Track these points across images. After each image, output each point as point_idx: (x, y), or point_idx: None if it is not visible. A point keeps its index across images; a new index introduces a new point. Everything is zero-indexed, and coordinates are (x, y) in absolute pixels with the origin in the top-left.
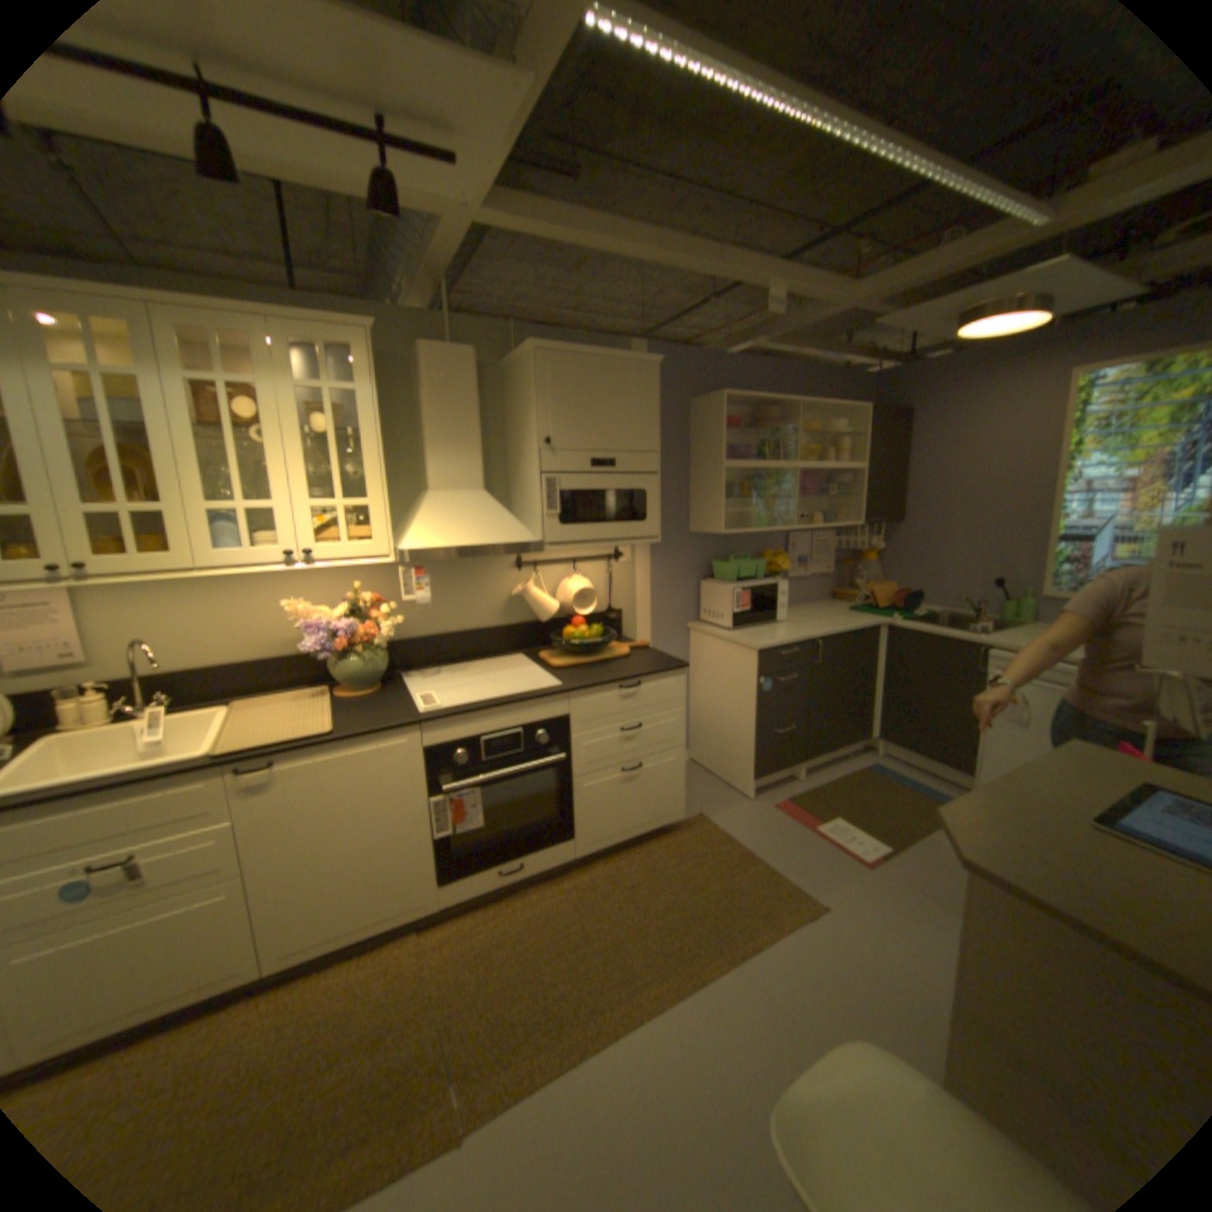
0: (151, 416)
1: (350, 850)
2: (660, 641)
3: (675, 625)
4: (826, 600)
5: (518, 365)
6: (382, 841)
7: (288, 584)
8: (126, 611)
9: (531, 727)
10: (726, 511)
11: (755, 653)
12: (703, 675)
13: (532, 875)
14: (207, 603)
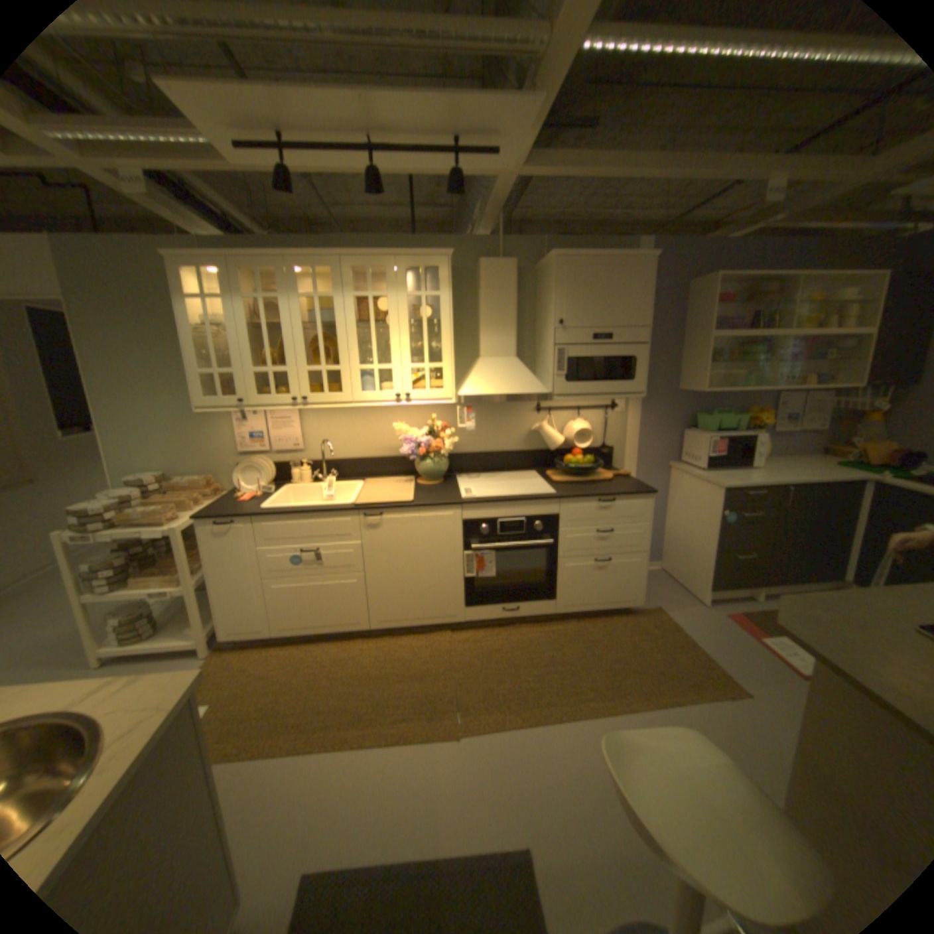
0: (337, 319)
1: (418, 572)
2: (645, 474)
3: (659, 463)
4: (817, 454)
5: (546, 268)
6: (435, 571)
7: (397, 414)
8: (321, 424)
9: (531, 519)
10: (712, 373)
11: (723, 490)
12: (679, 505)
13: (525, 617)
14: (357, 423)
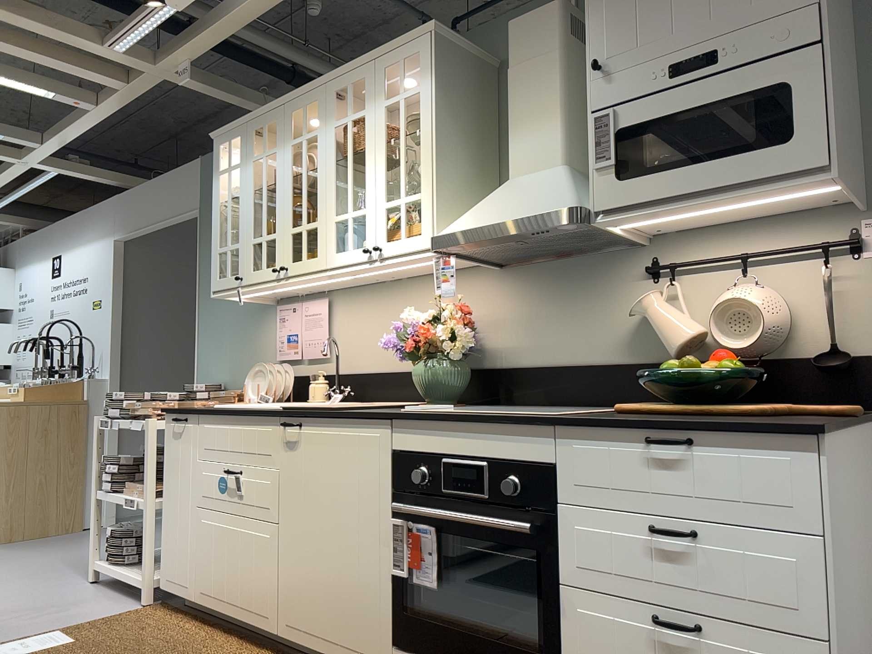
0: (318, 160)
1: (332, 542)
2: None
3: None
4: None
5: None
6: (353, 547)
7: (428, 301)
8: (348, 322)
9: (501, 467)
10: None
11: None
12: None
13: None
14: (383, 318)
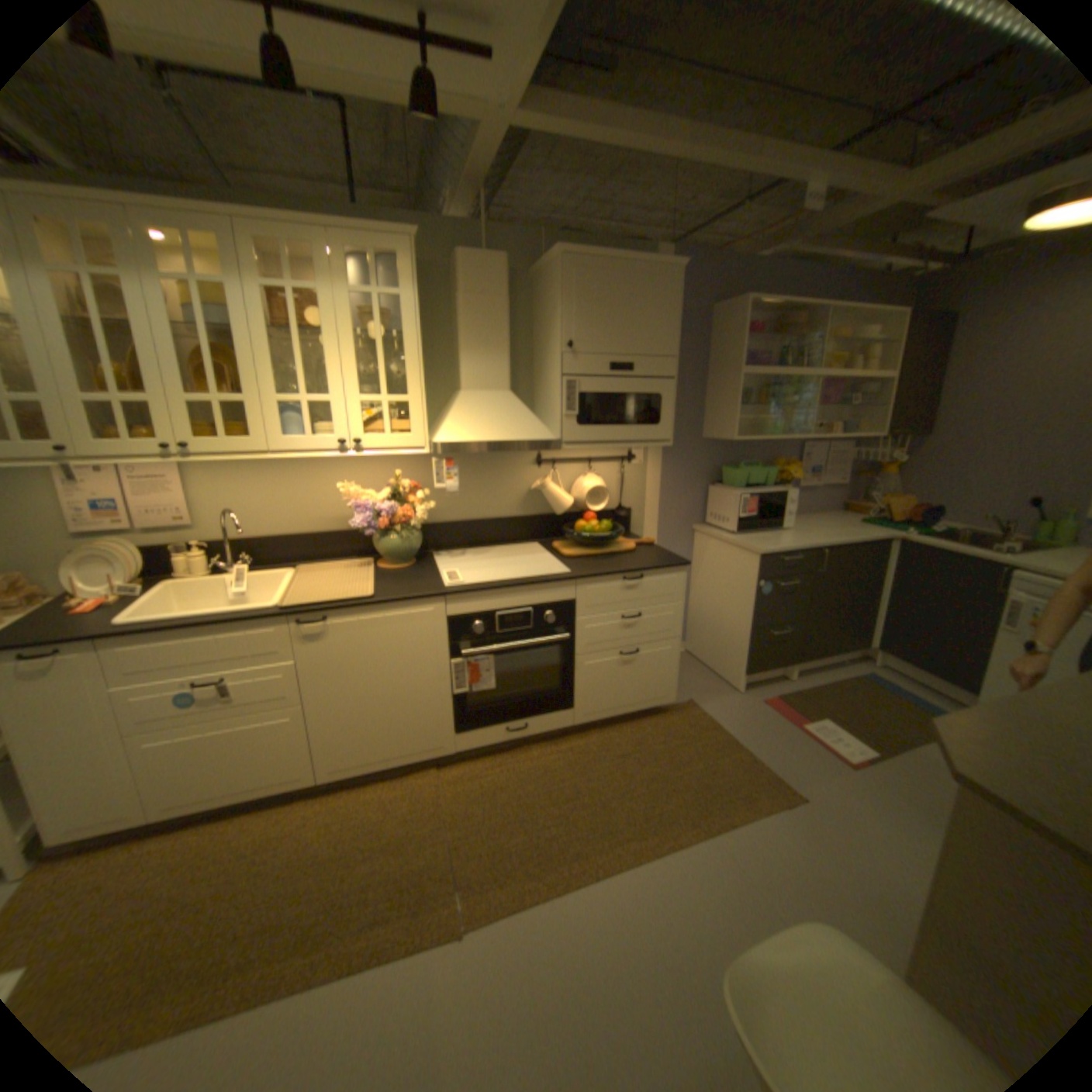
0: (234, 319)
1: (385, 695)
2: (666, 540)
3: (681, 527)
4: (837, 511)
5: (546, 271)
6: (411, 690)
7: (343, 470)
8: (220, 486)
9: (540, 608)
10: (741, 418)
11: (758, 557)
12: (705, 575)
13: (534, 734)
14: (280, 483)
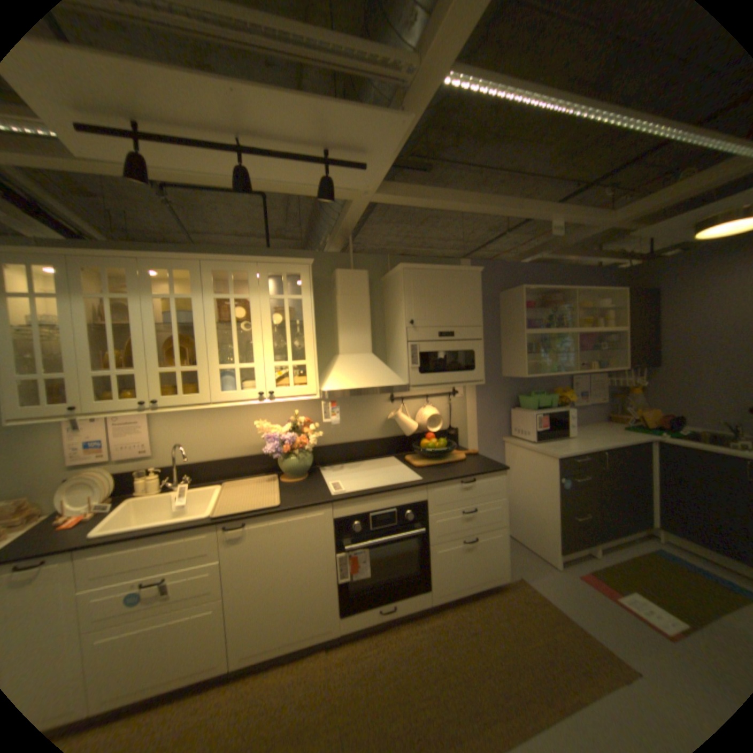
0: (196, 319)
1: (286, 588)
2: (485, 450)
3: (494, 439)
4: (604, 422)
5: (392, 279)
6: (305, 583)
7: (258, 412)
8: (173, 427)
9: (402, 509)
10: (528, 362)
11: (557, 461)
12: (517, 475)
13: (402, 617)
14: (214, 423)
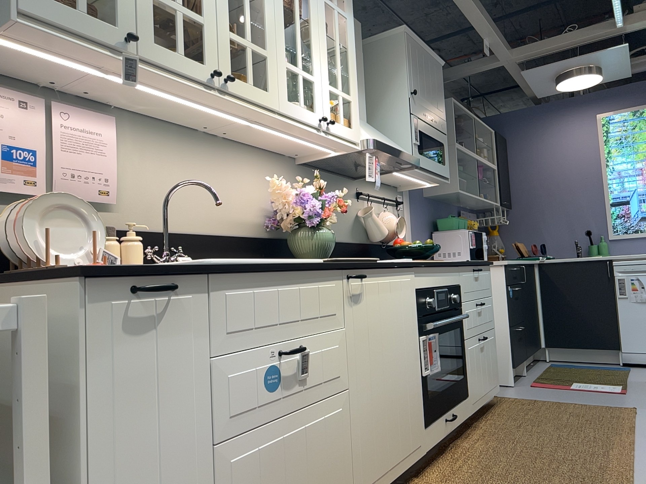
0: None
1: (392, 376)
2: None
3: None
4: None
5: (377, 45)
6: (404, 371)
7: (246, 171)
8: (145, 162)
9: (449, 289)
10: (454, 178)
11: (502, 268)
12: None
13: (457, 426)
14: (198, 172)
